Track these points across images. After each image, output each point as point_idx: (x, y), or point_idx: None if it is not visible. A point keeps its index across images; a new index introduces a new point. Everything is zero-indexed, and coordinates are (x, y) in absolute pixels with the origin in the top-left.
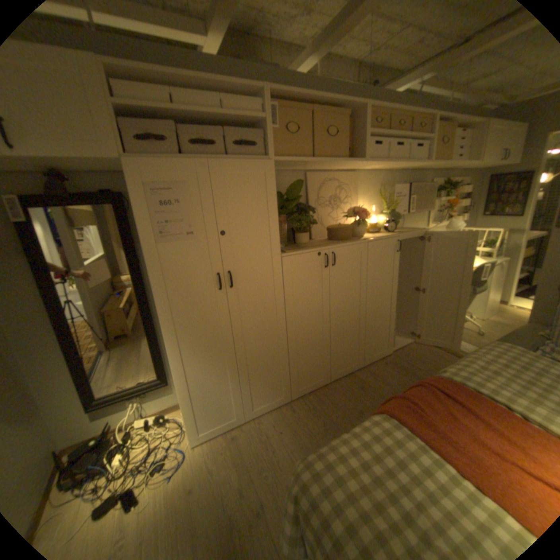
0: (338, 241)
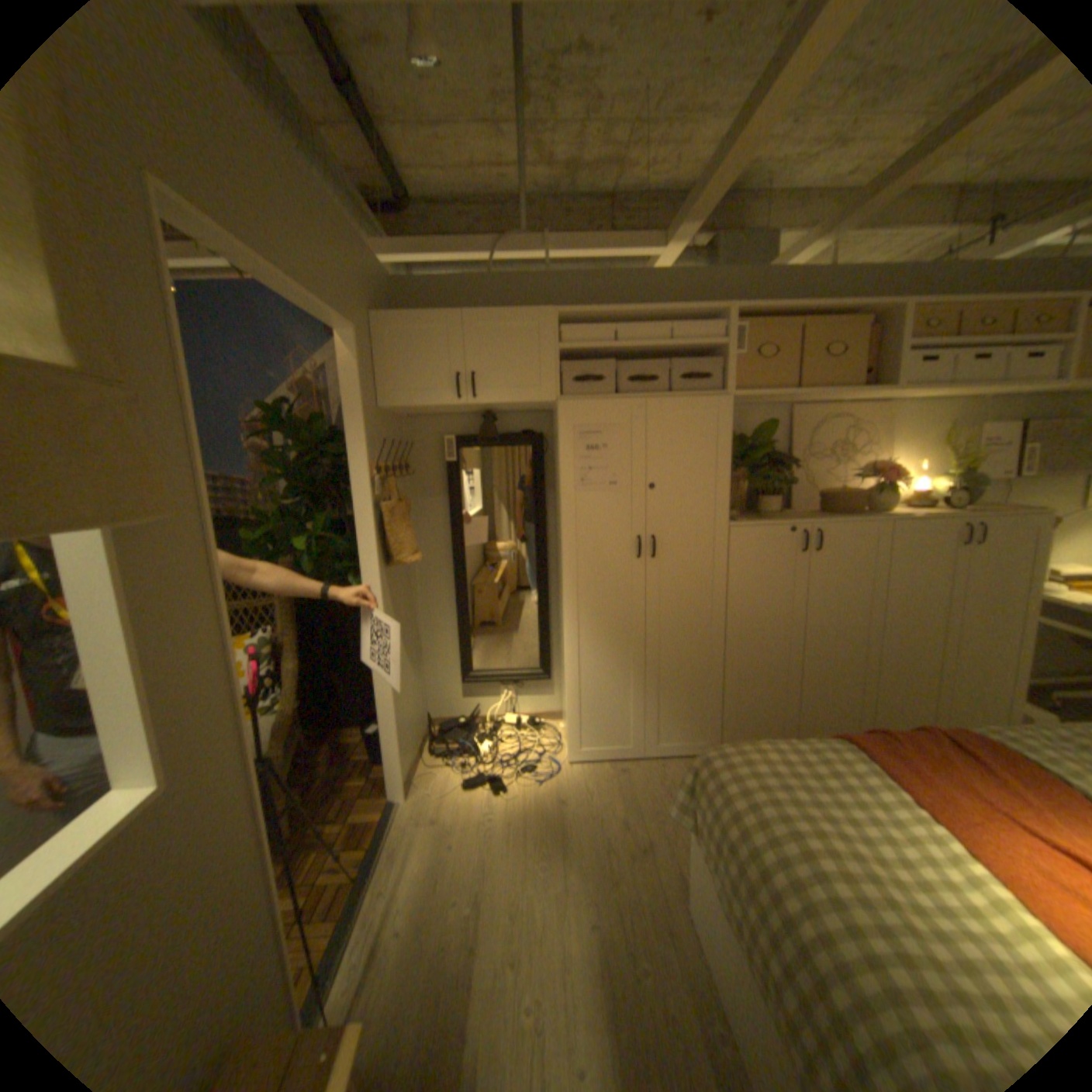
0: (836, 516)
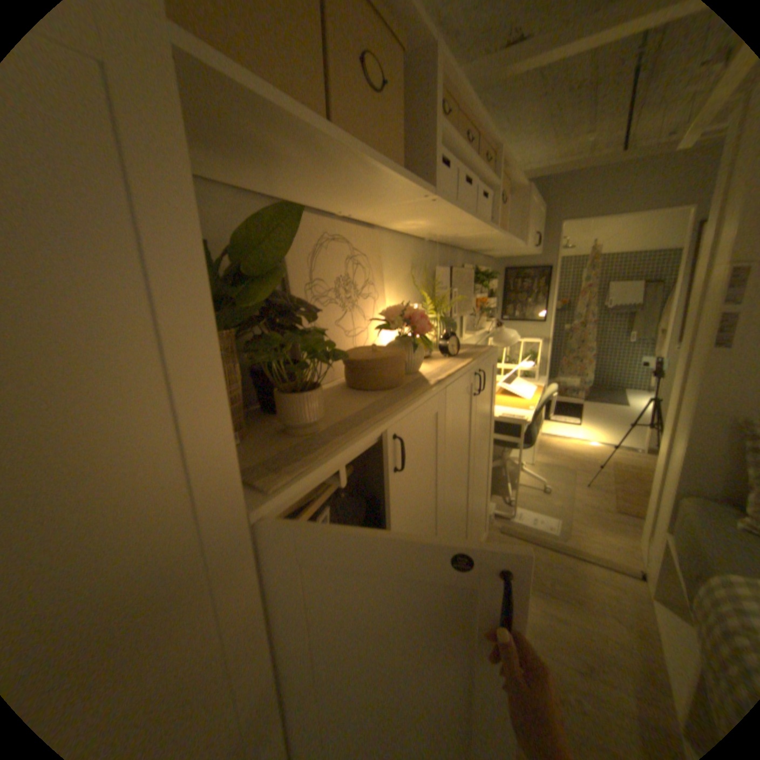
0: (388, 392)
